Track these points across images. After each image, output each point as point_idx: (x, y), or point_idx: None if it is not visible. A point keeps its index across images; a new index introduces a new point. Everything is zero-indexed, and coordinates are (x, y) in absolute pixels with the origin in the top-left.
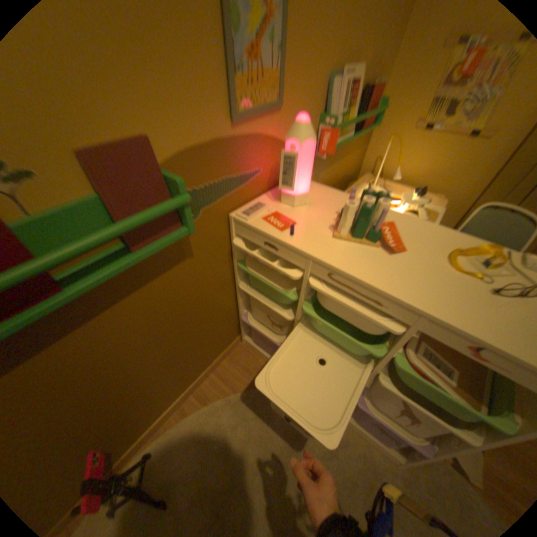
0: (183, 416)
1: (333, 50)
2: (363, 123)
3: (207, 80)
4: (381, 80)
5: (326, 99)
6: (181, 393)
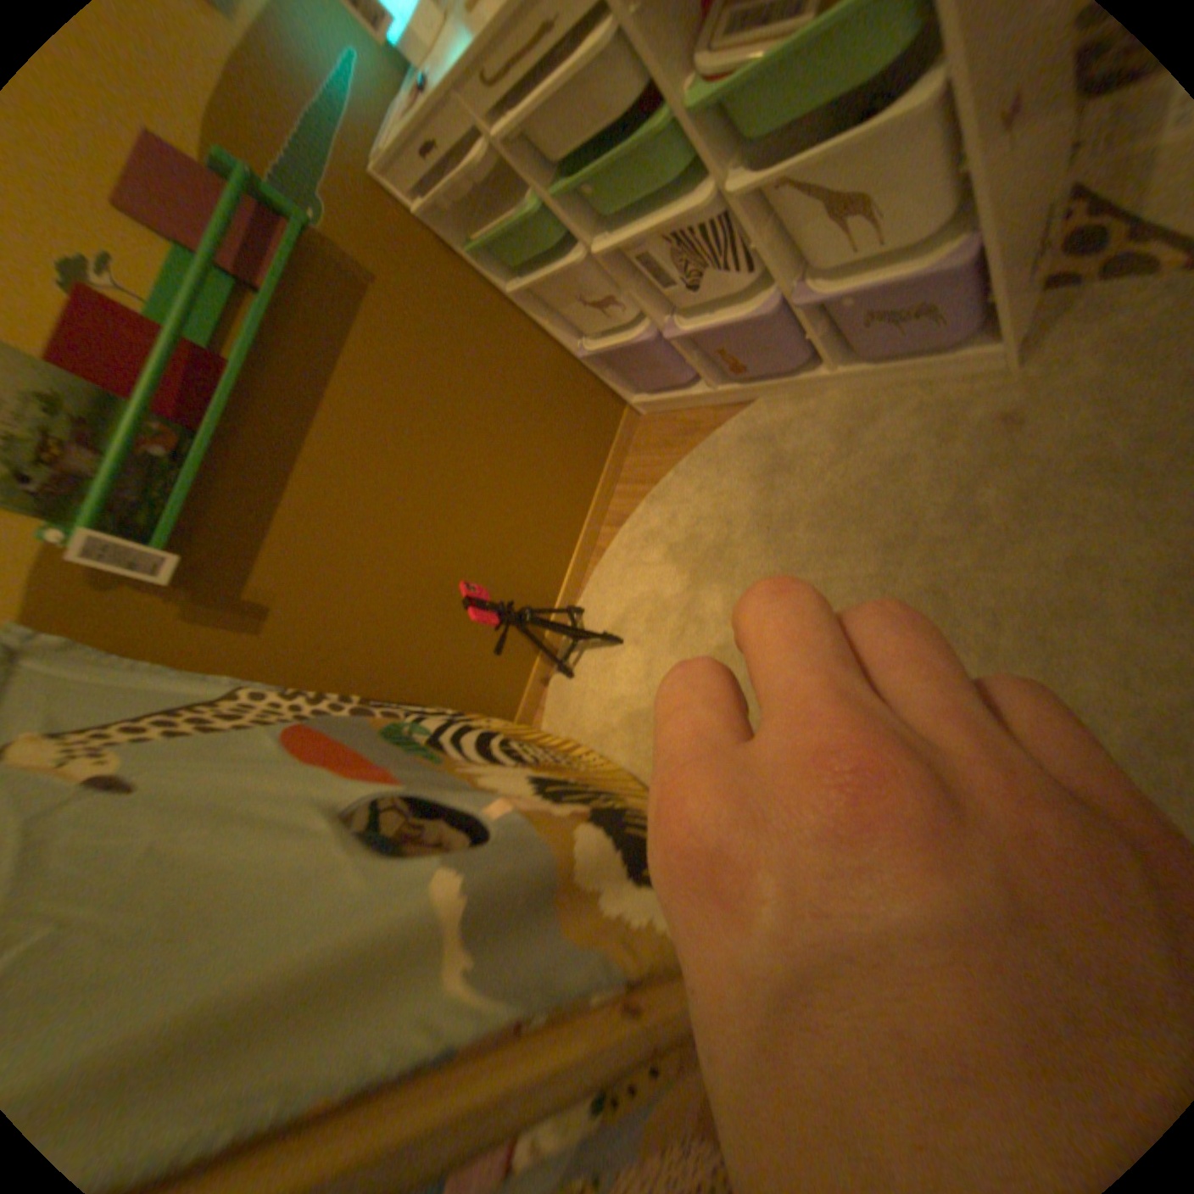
0: (603, 556)
1: None
2: None
3: None
4: None
5: None
6: (581, 528)
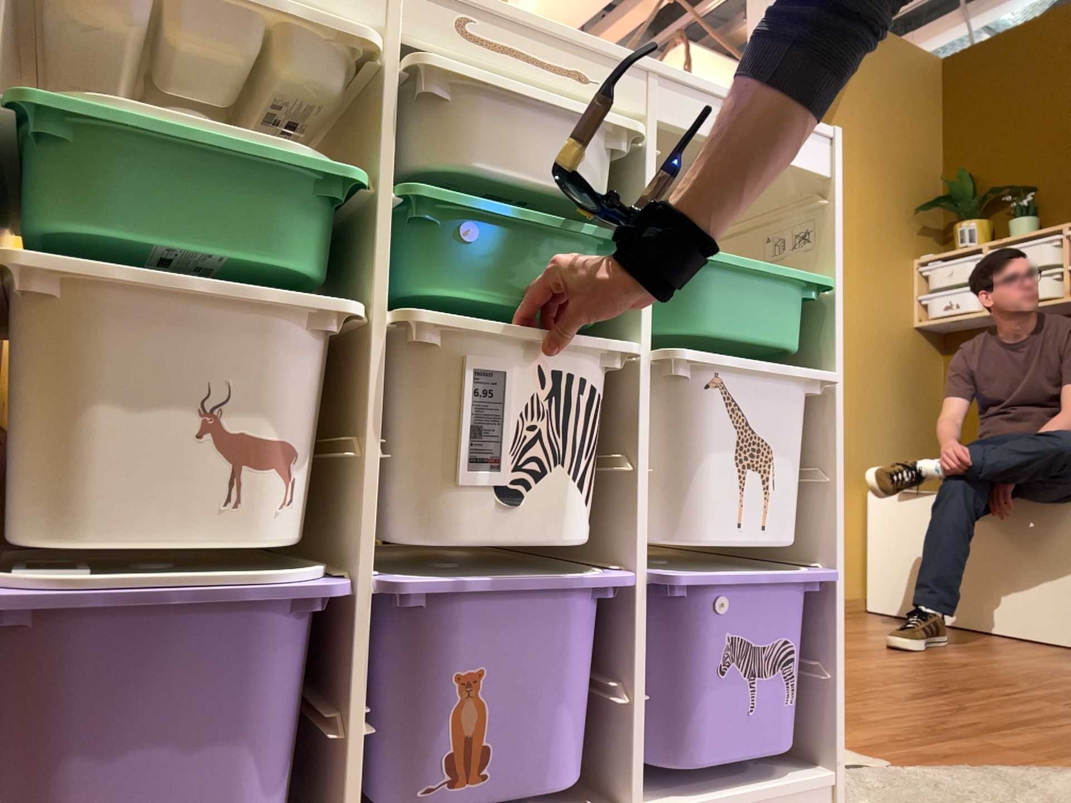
0: None
1: None
2: None
3: None
4: None
5: None
6: None
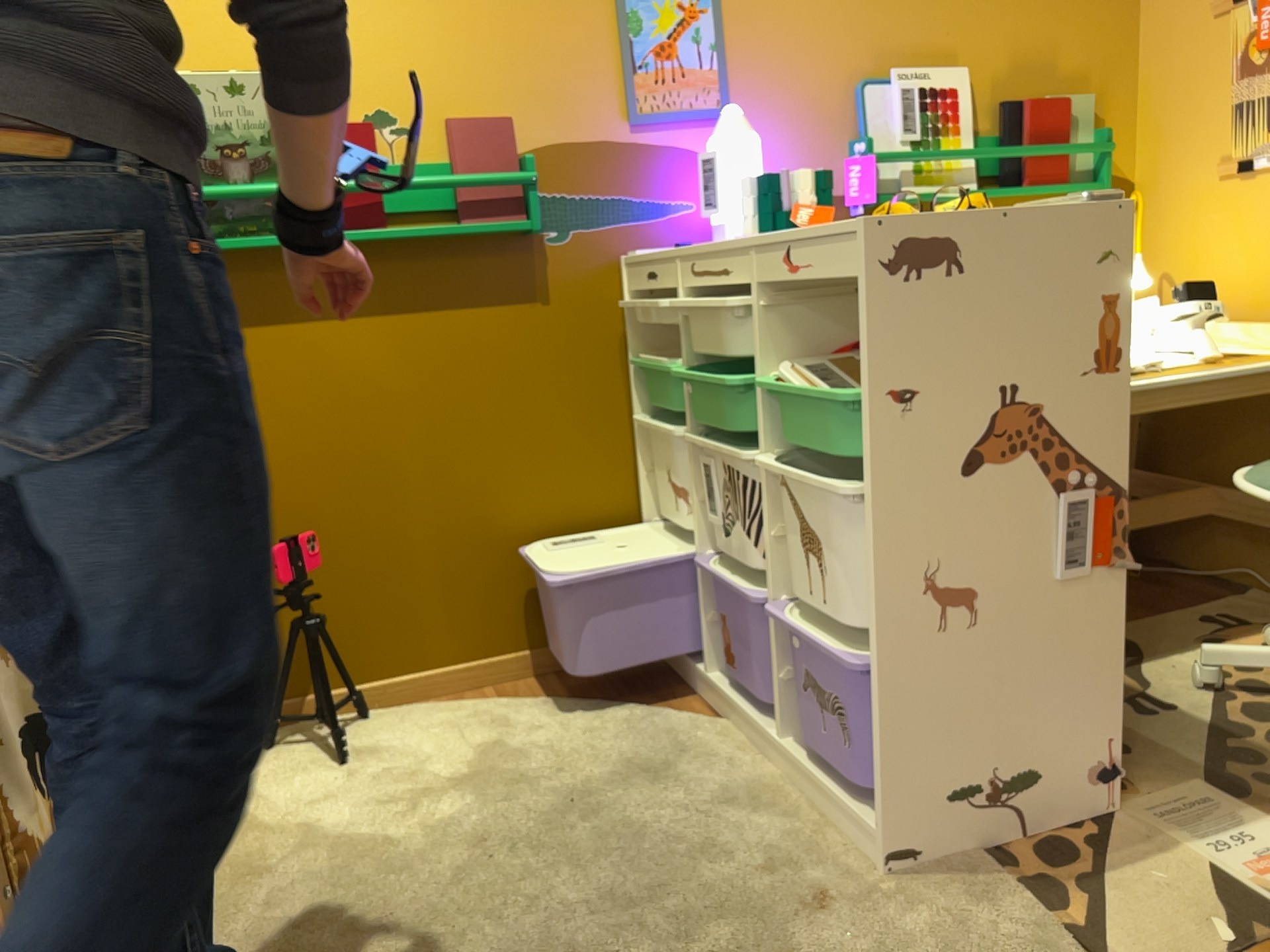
0: (451, 700)
1: (850, 53)
2: (1018, 176)
3: (594, 80)
4: (1052, 98)
5: (858, 121)
6: (471, 656)
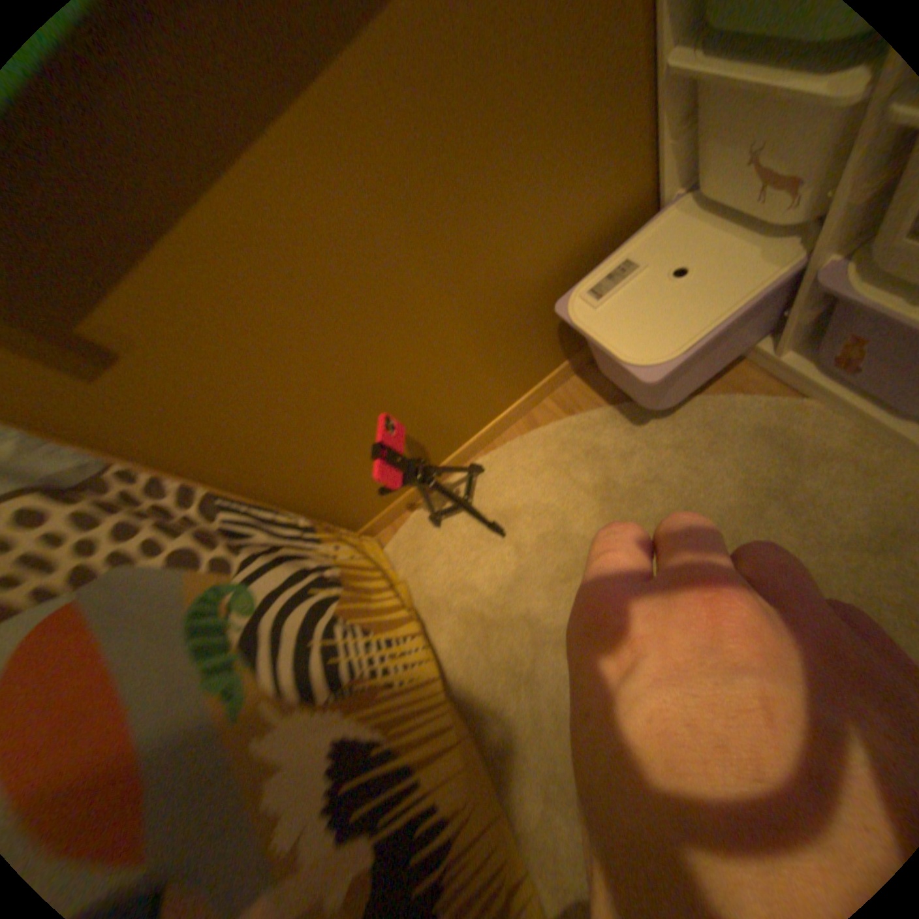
0: (531, 428)
1: None
2: None
3: None
4: None
5: None
6: (528, 389)
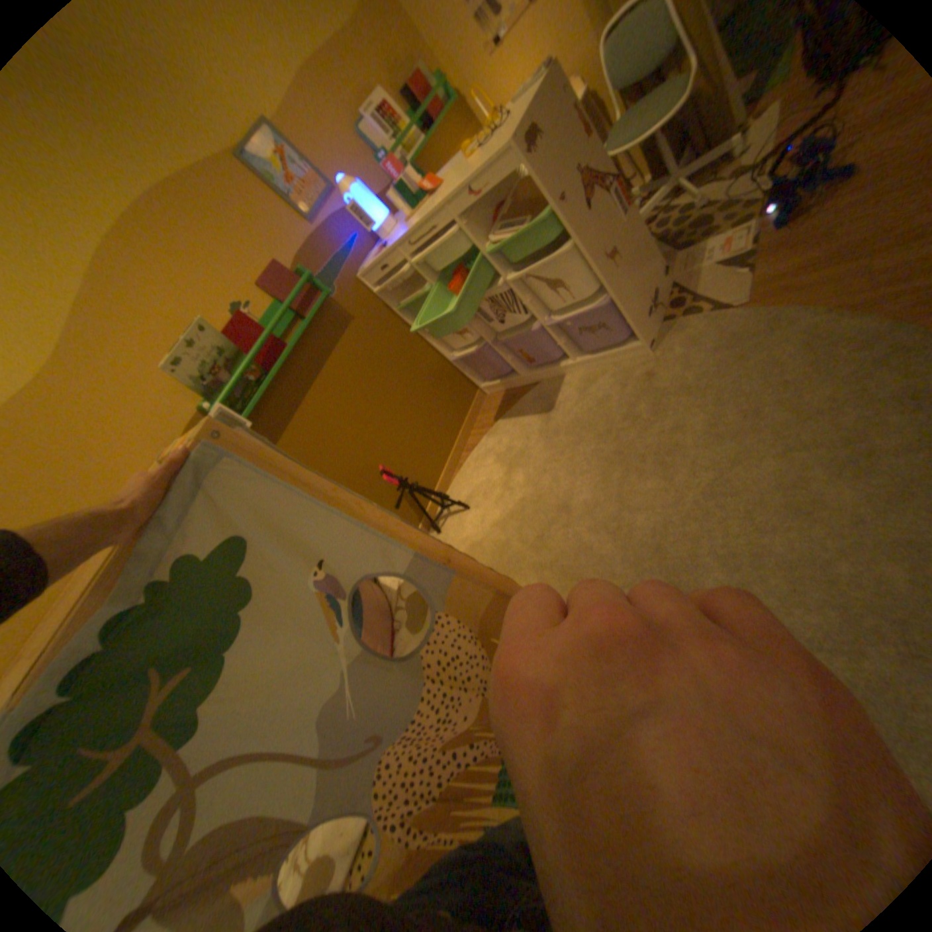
0: (462, 467)
1: (339, 116)
2: (429, 117)
3: (279, 214)
4: (411, 72)
5: (367, 144)
6: (450, 451)
